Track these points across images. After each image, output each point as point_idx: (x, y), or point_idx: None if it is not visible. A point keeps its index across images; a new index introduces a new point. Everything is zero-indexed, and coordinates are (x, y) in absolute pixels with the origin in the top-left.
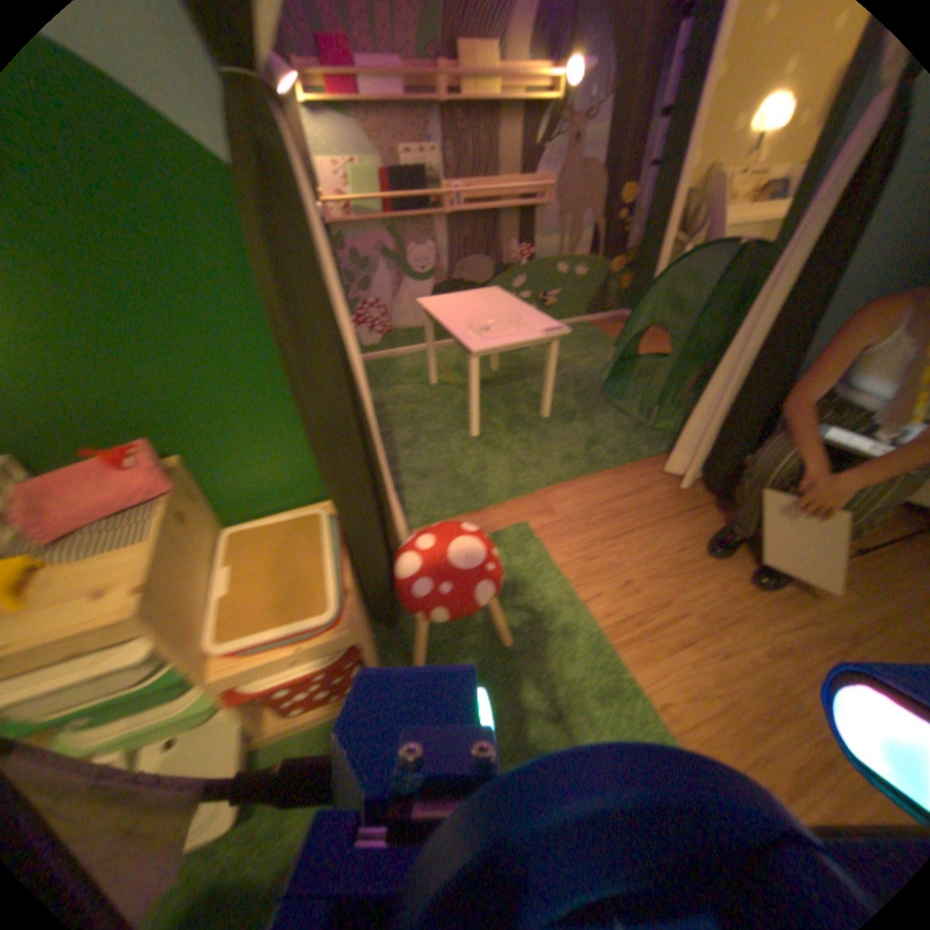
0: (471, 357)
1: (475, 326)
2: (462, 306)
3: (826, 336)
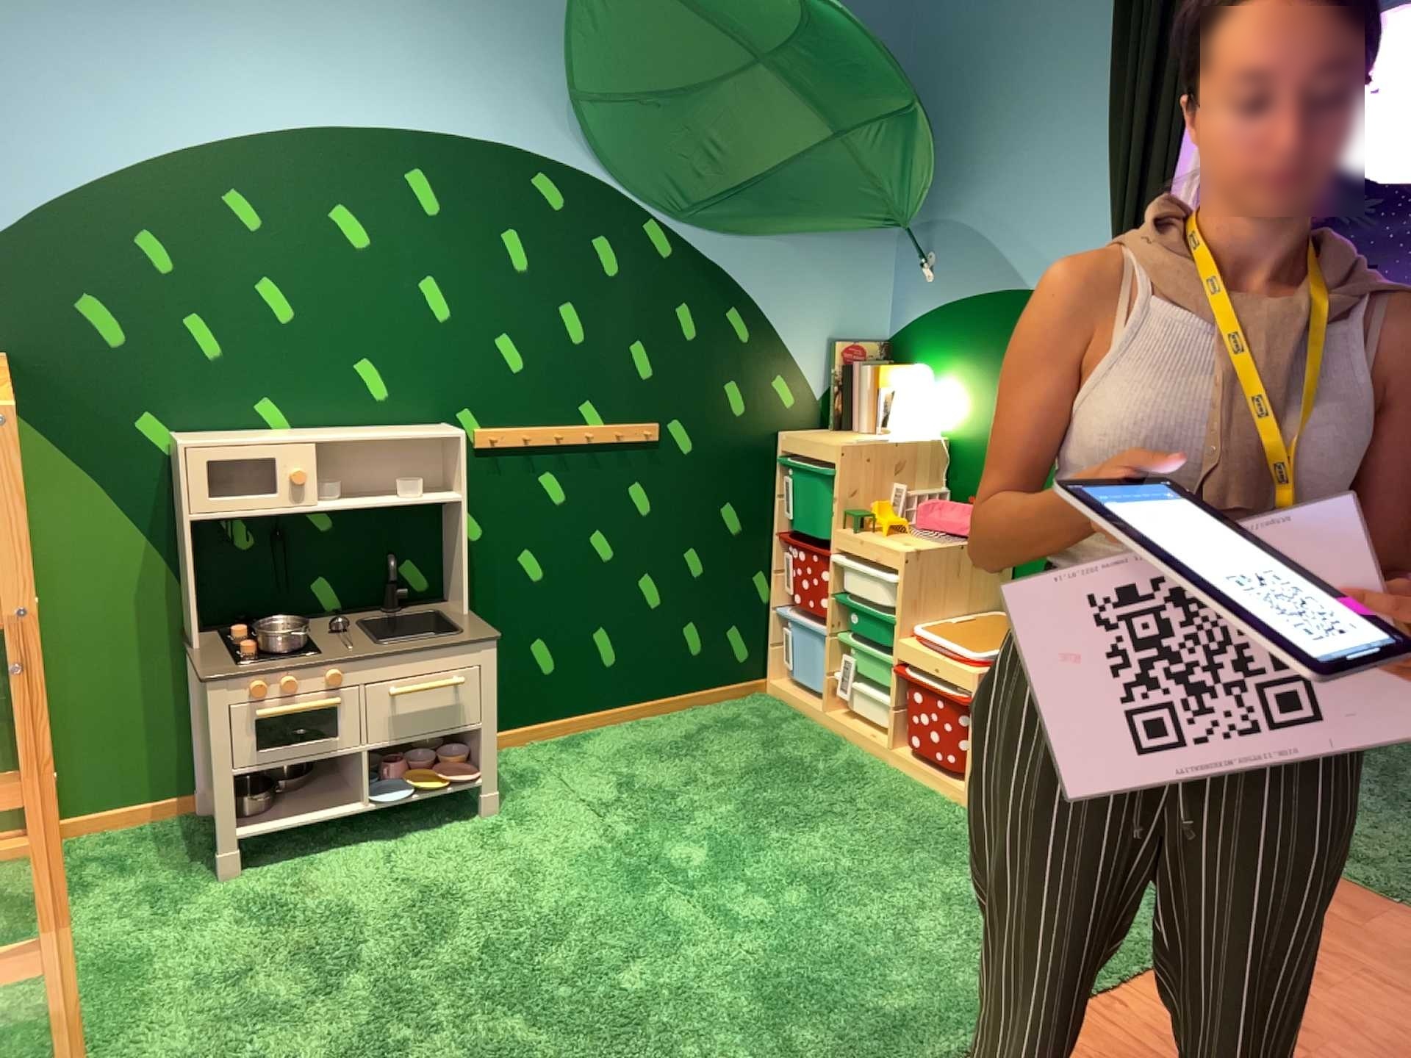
0: None
1: None
2: None
3: None
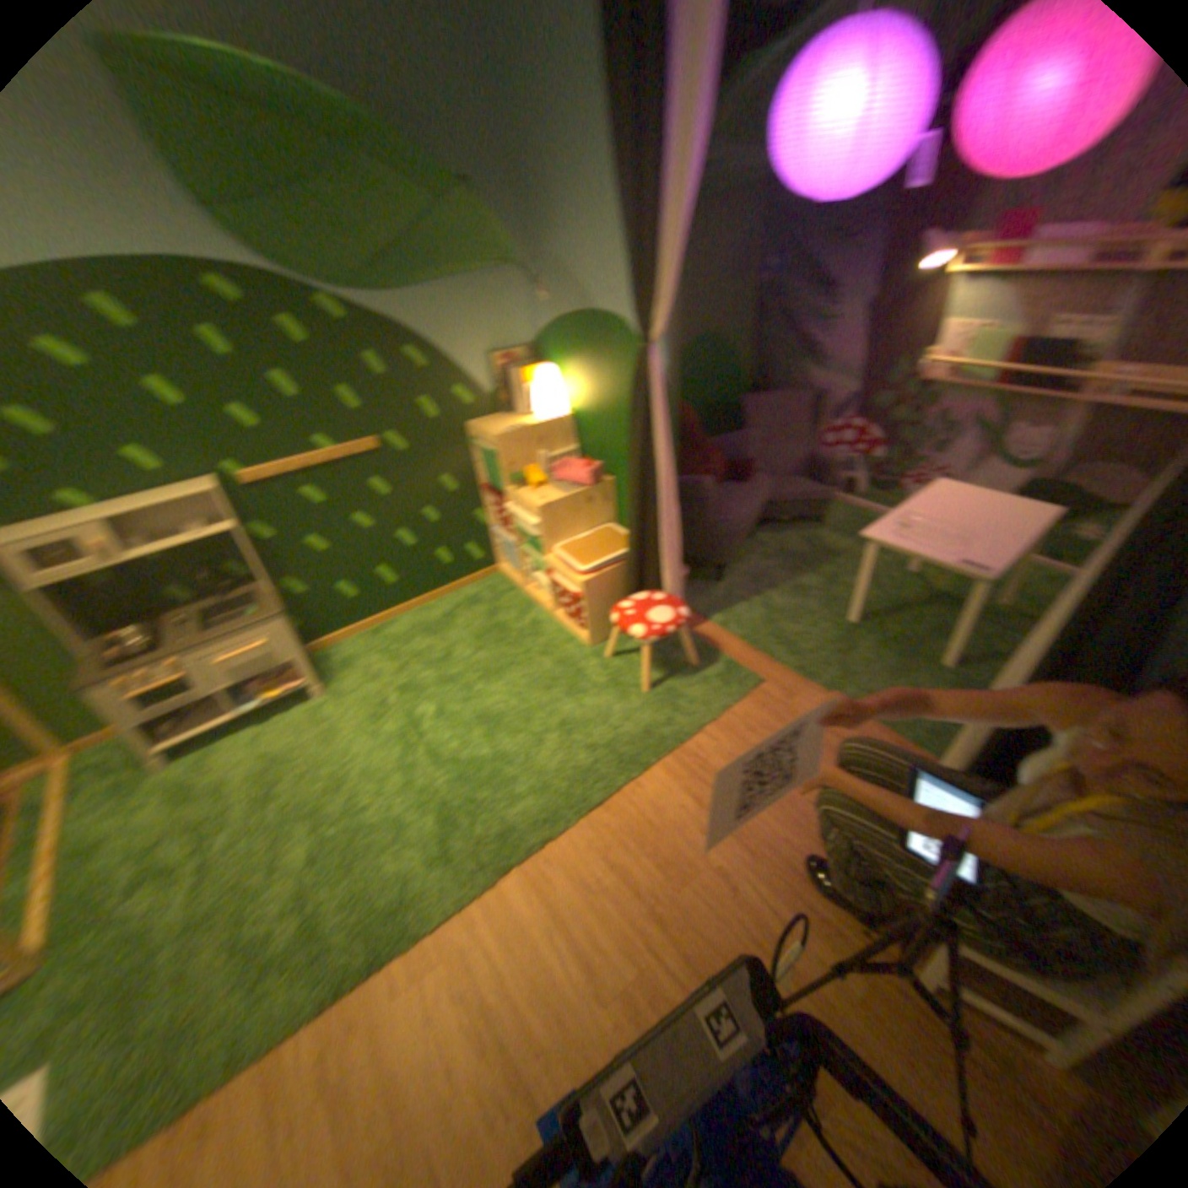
0: (872, 545)
1: (921, 526)
2: (965, 507)
3: None
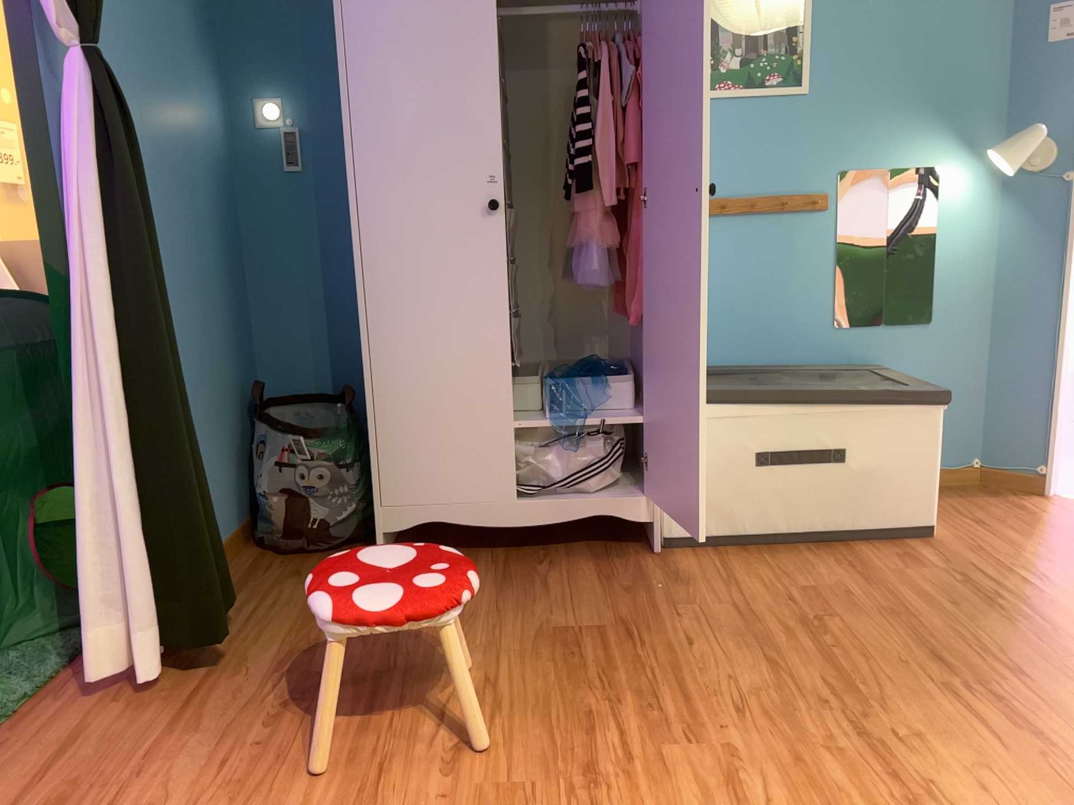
0: None
1: None
2: None
3: (190, 376)
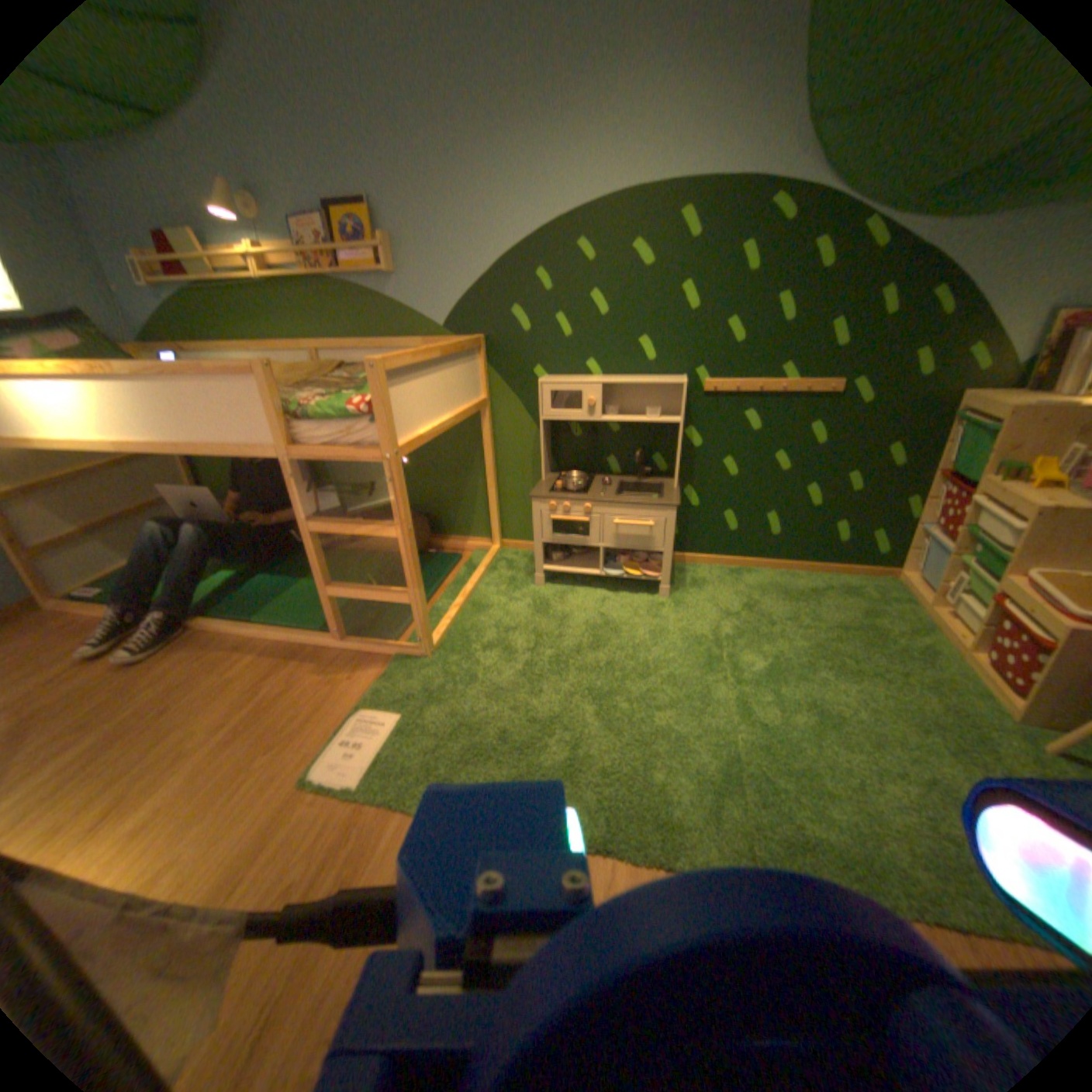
0: None
1: None
2: None
3: None
